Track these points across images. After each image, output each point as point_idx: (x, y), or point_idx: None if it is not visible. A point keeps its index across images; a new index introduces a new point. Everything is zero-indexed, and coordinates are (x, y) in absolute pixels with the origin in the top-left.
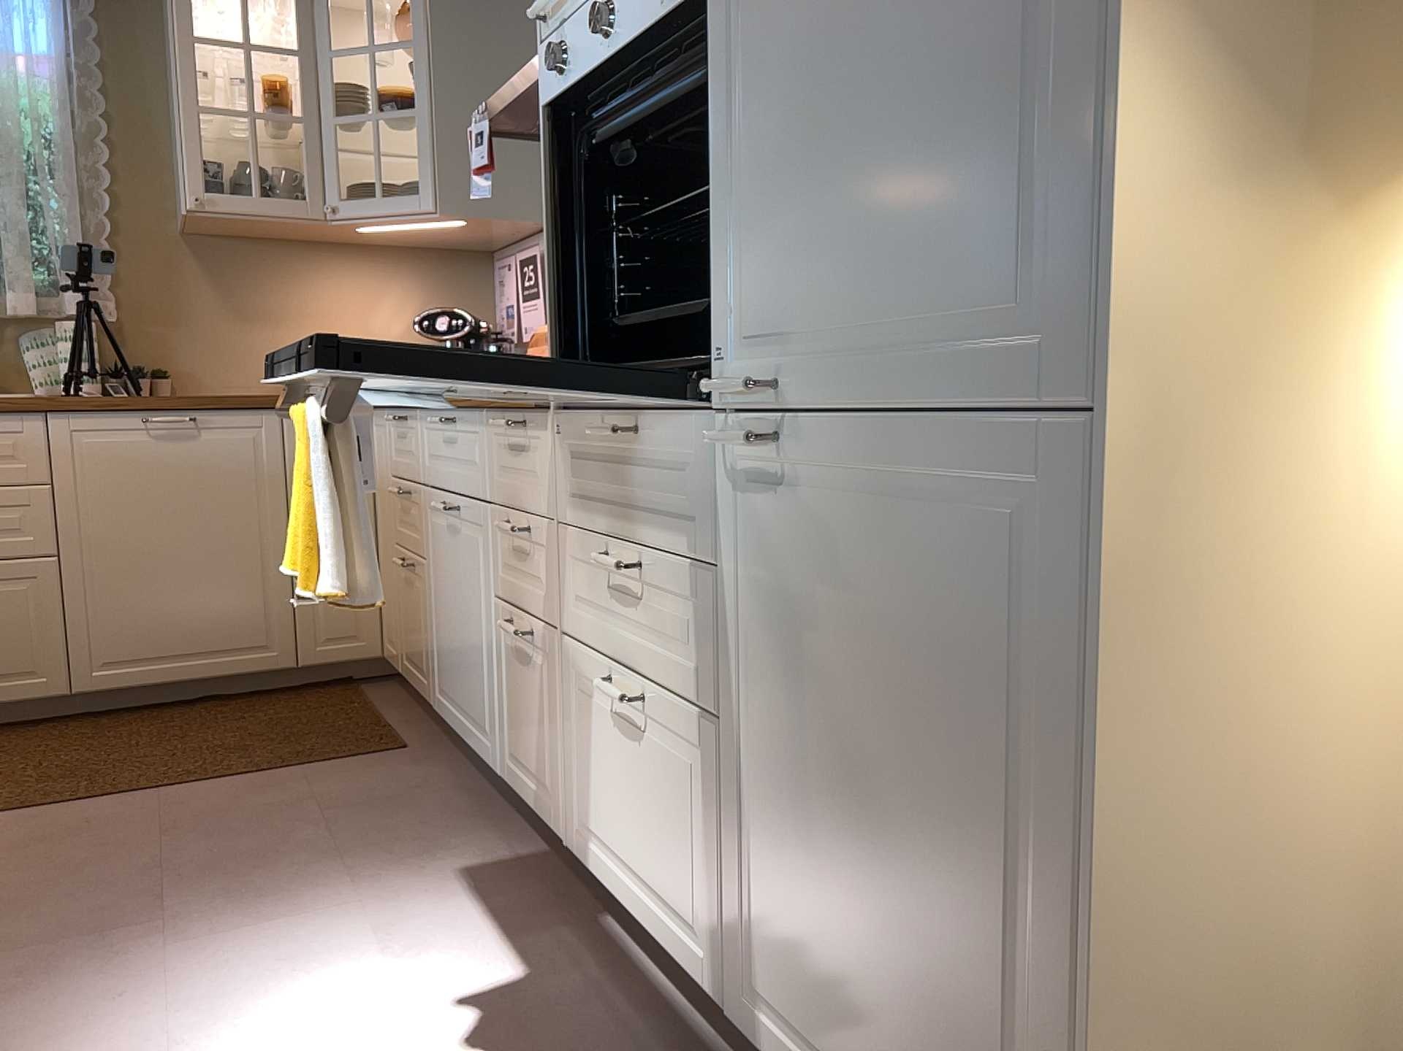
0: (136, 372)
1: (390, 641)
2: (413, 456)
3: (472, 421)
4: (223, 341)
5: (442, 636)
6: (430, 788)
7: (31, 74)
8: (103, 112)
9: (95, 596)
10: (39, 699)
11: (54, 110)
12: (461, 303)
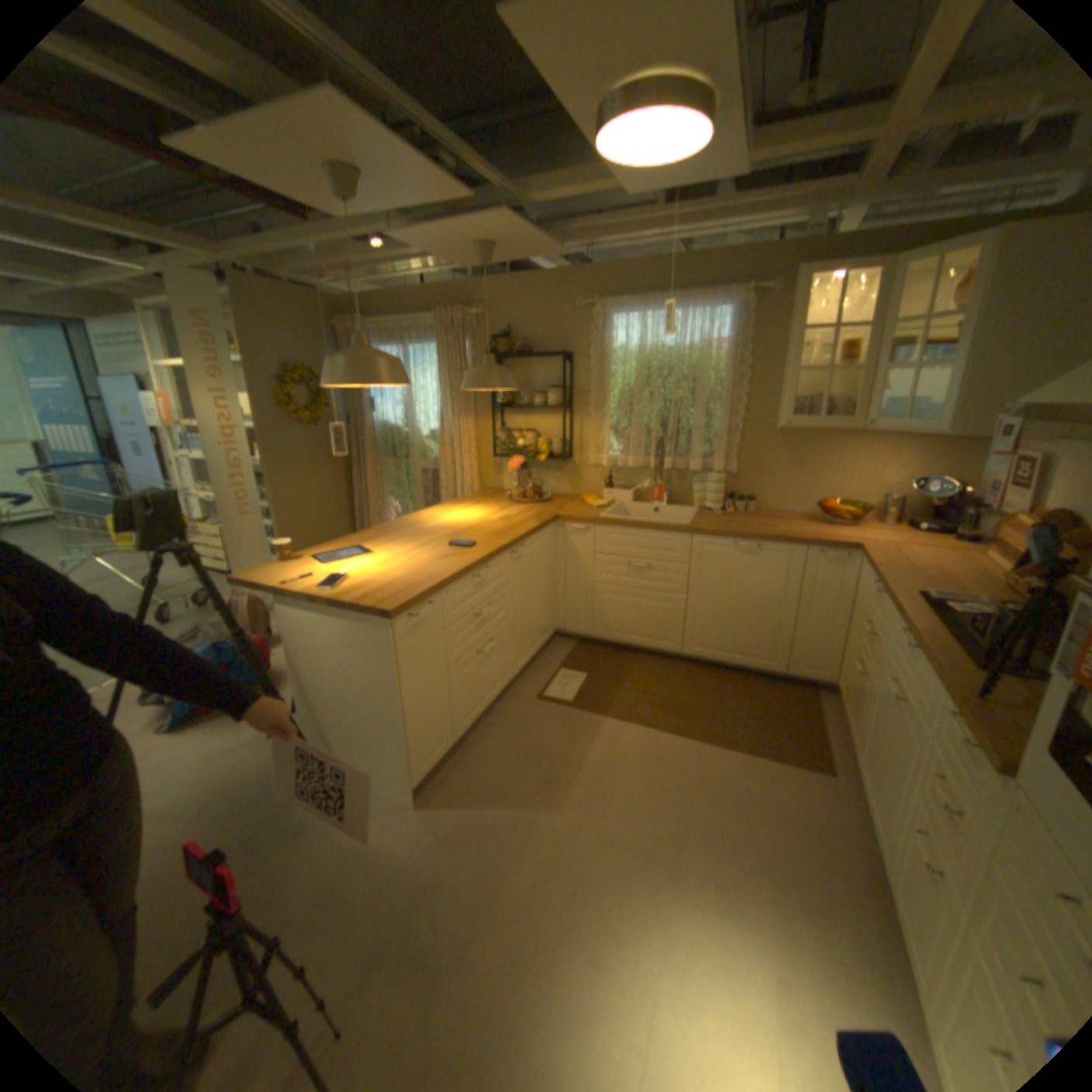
0: (740, 499)
1: (844, 686)
2: (885, 621)
3: (934, 670)
4: (788, 483)
5: (875, 744)
6: (842, 833)
7: (718, 352)
8: (748, 366)
9: (699, 617)
10: (670, 652)
11: (725, 369)
12: (955, 465)
